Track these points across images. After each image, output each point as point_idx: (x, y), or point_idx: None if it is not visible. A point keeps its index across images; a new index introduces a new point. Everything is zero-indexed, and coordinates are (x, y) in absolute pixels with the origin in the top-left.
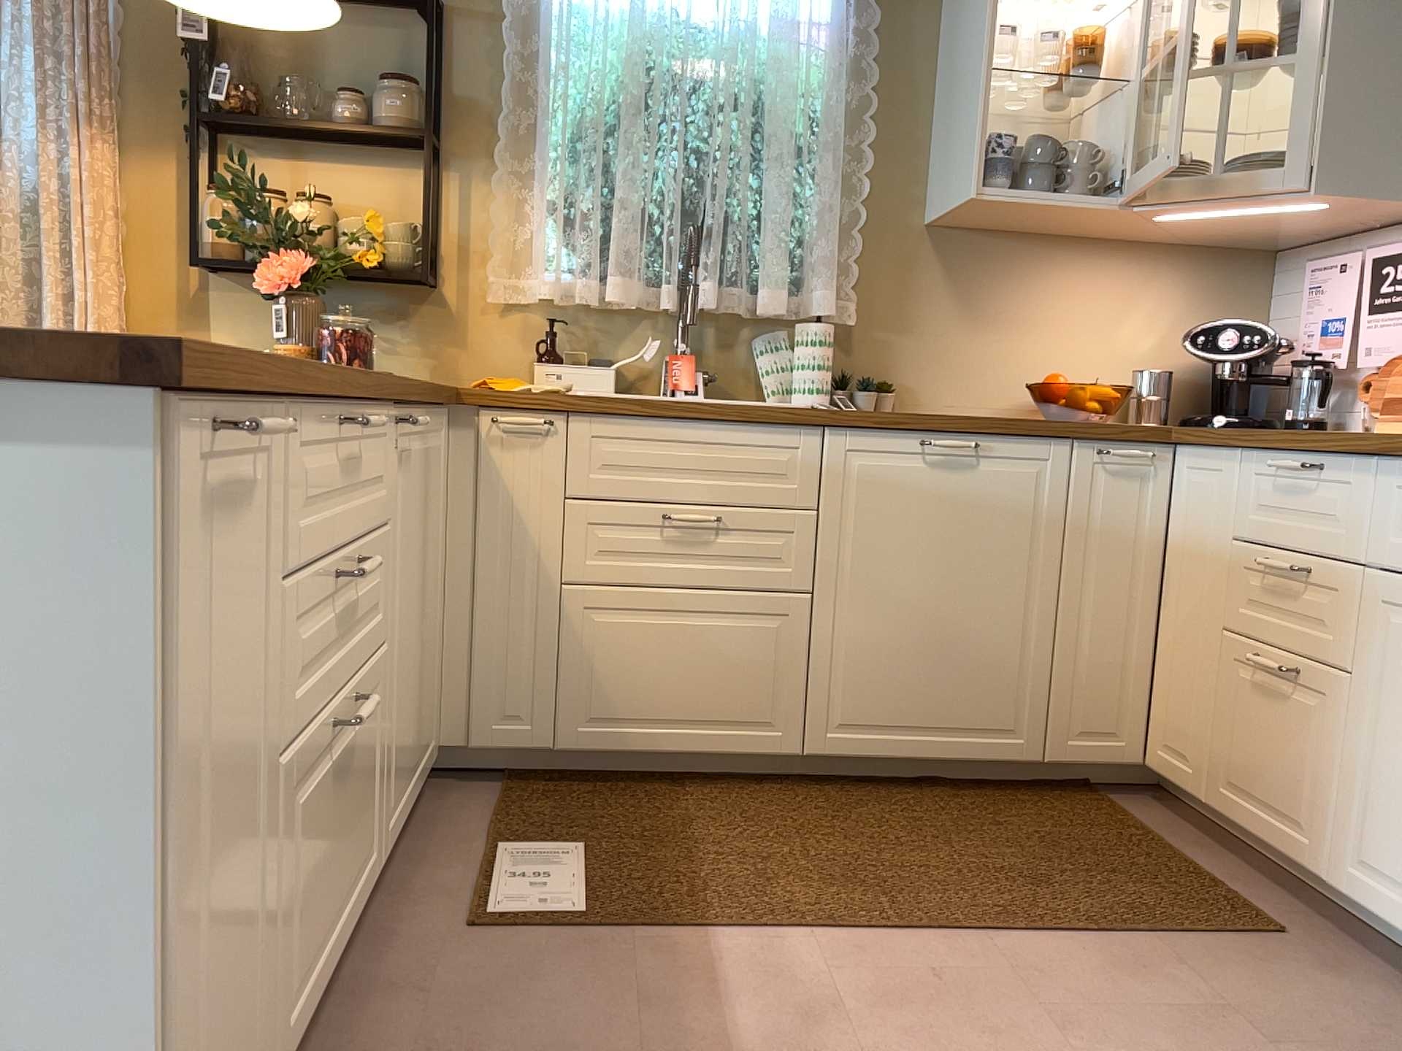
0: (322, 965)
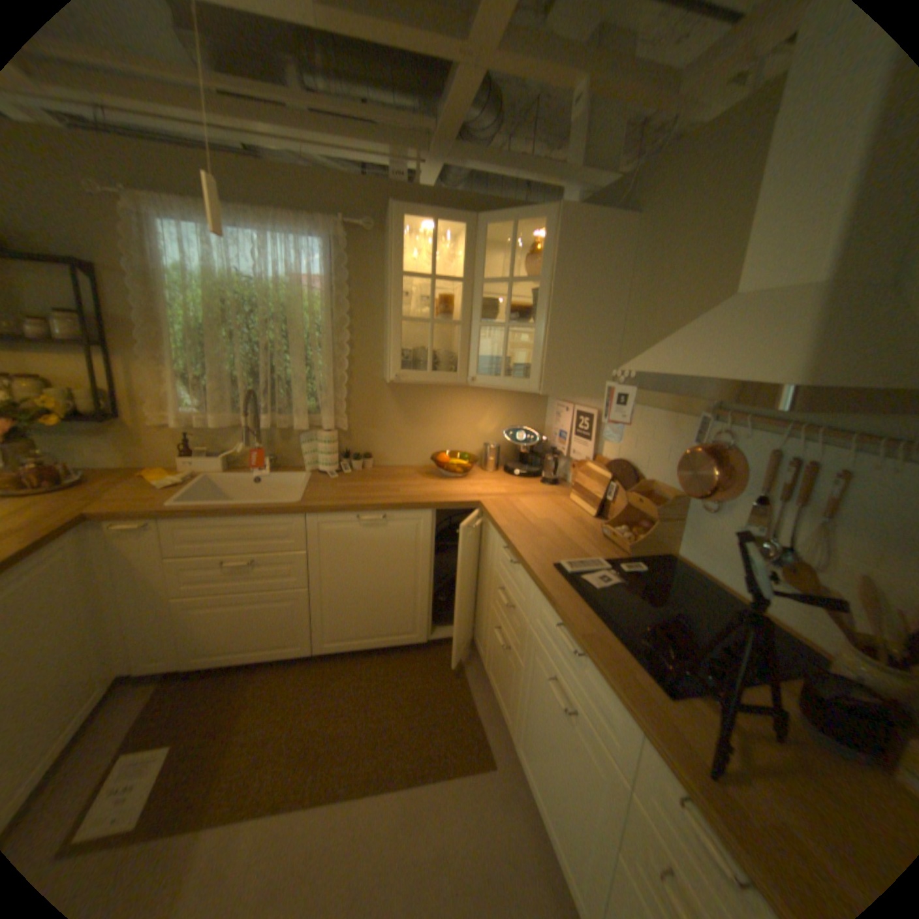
0: None
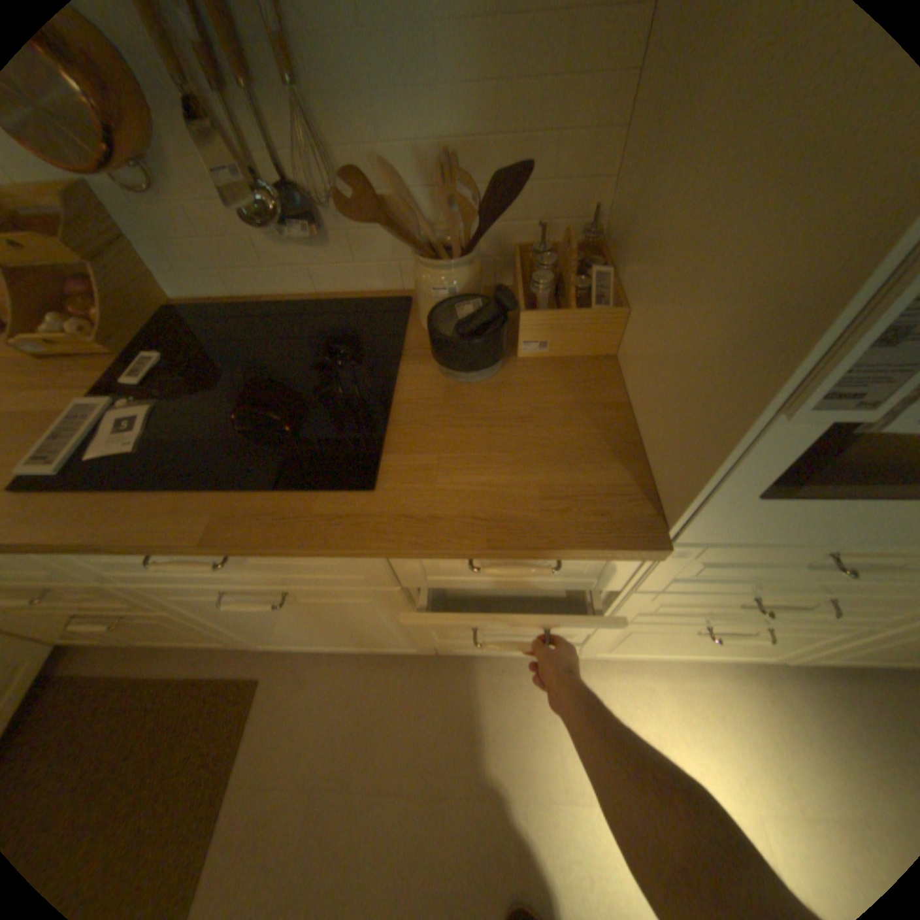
0: None
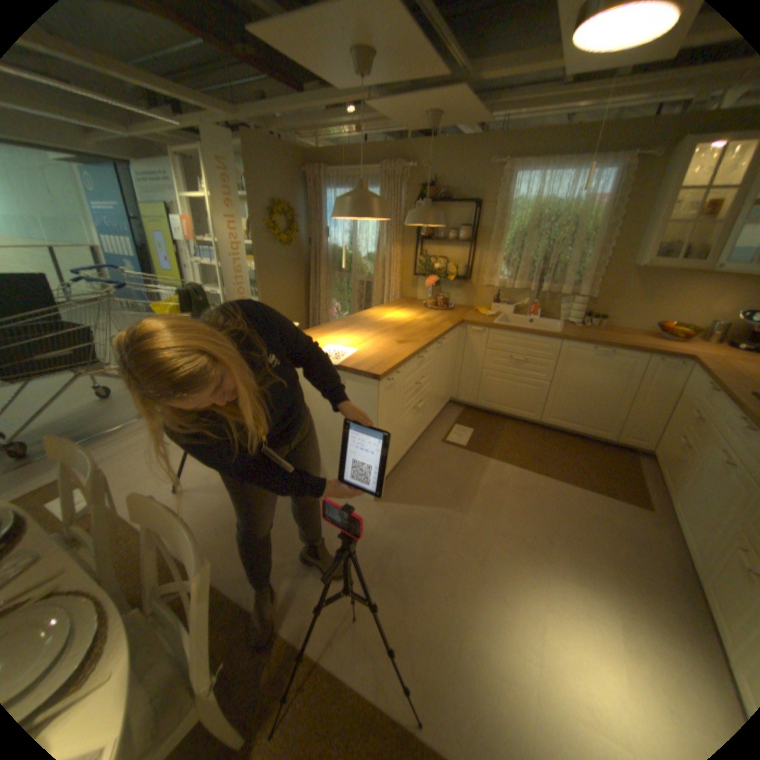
0: (410, 444)
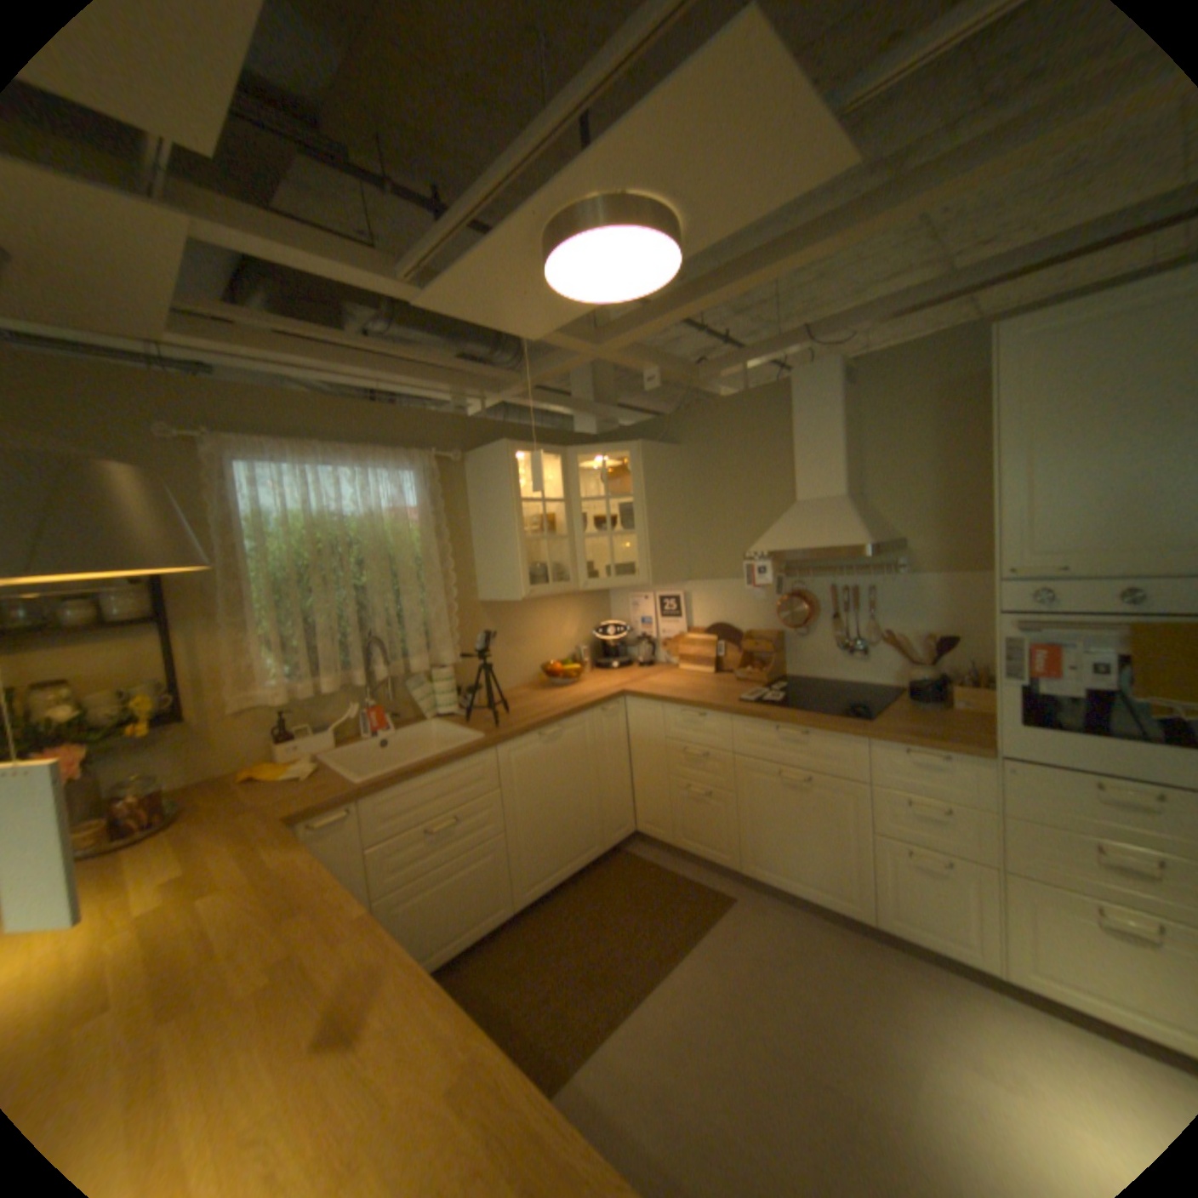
0: None
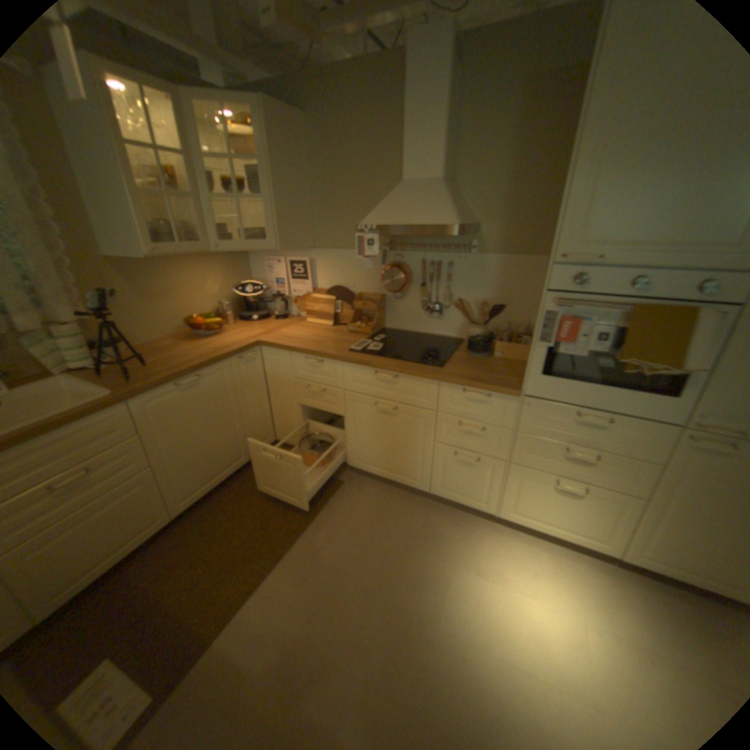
0: None
